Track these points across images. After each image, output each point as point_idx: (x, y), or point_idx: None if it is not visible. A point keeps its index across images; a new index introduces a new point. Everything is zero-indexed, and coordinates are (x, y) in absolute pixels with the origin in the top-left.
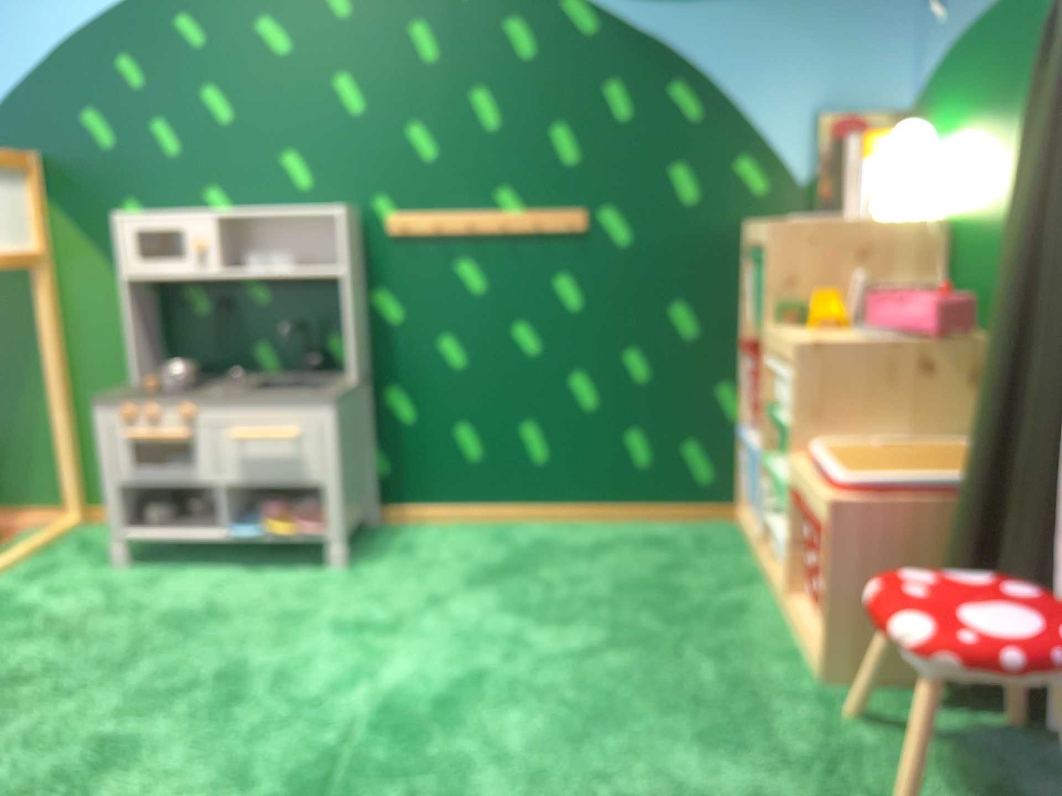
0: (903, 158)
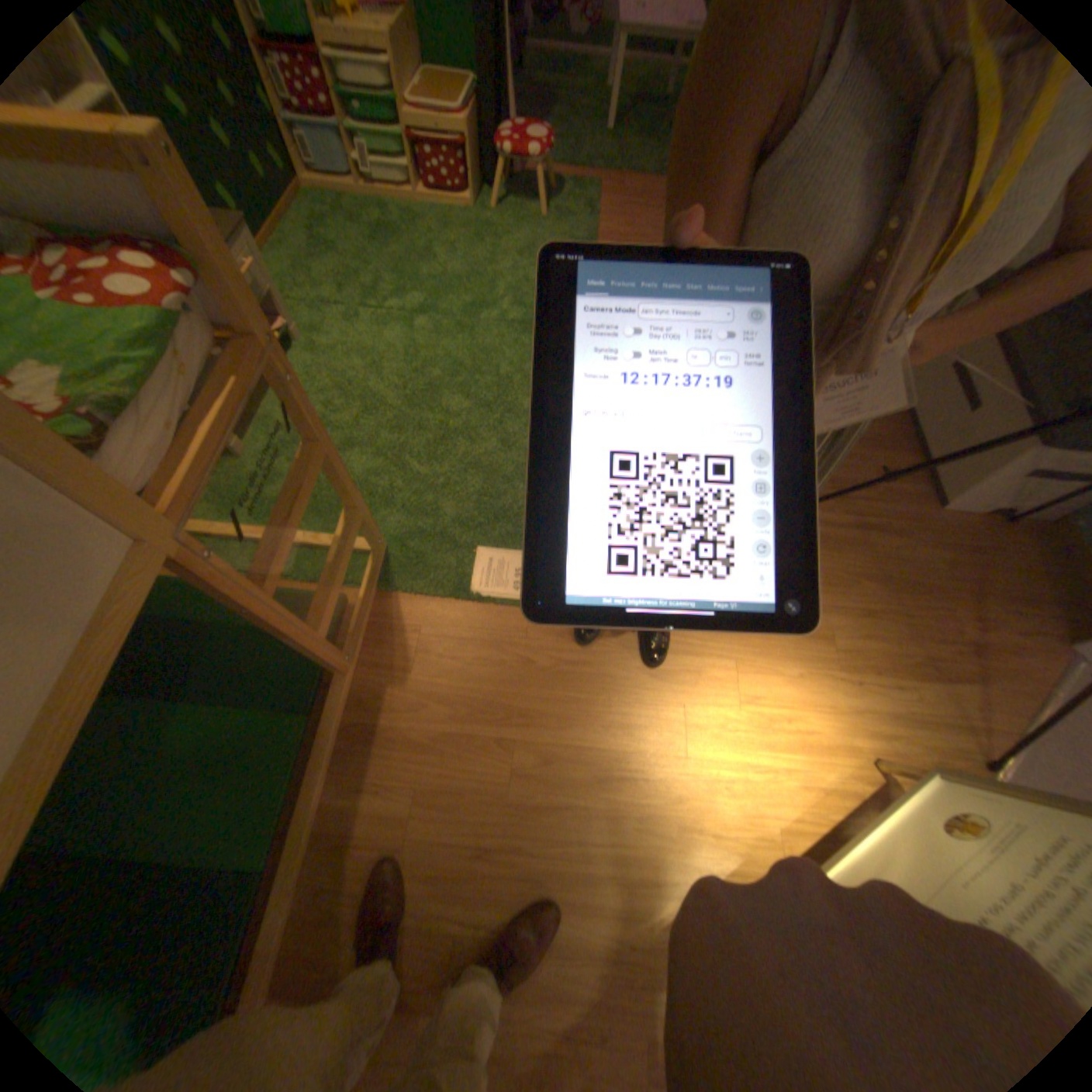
0: None
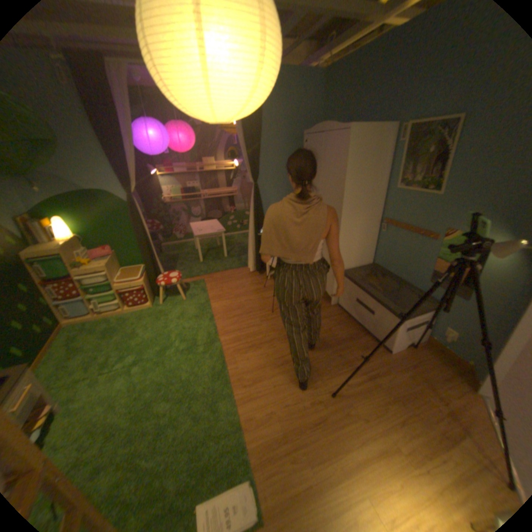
0: (52, 226)
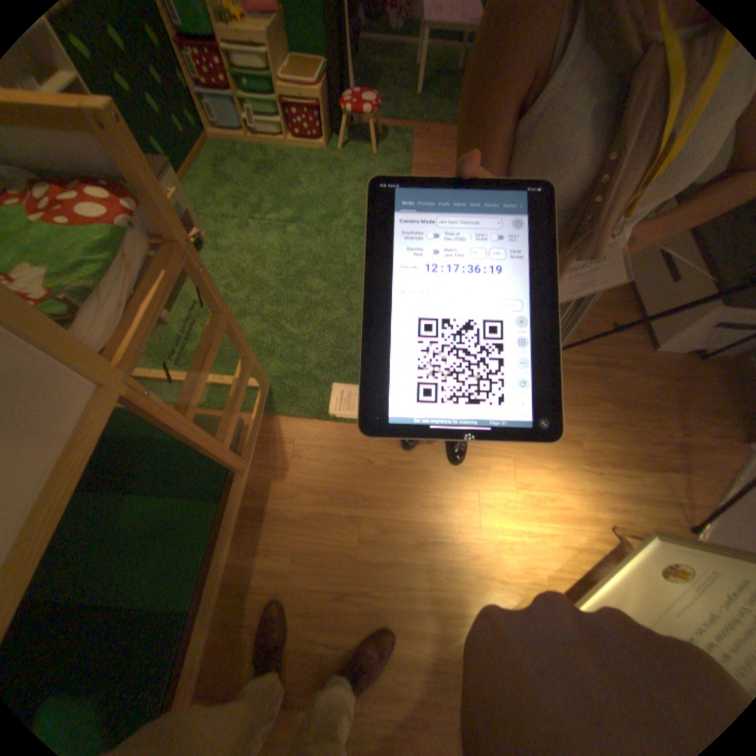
0: None
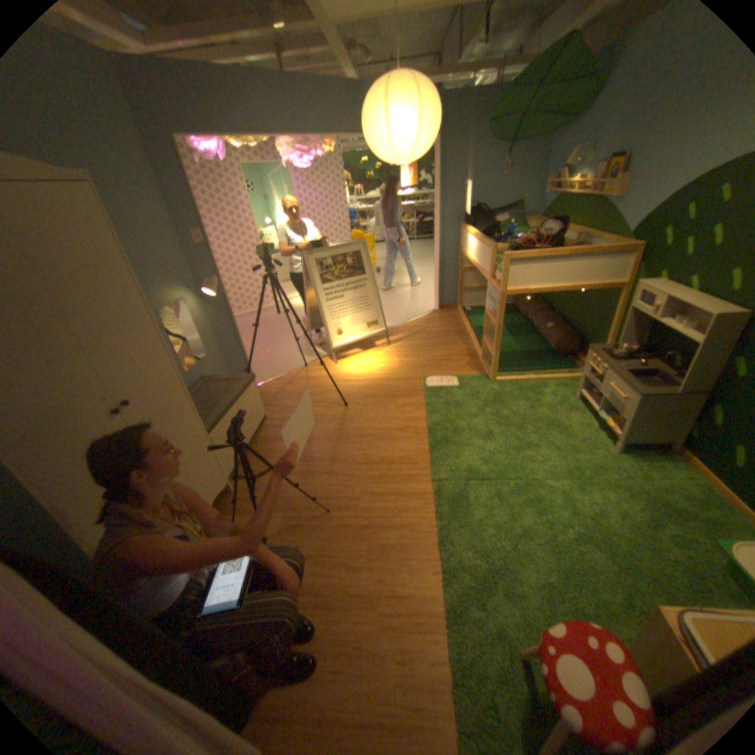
0: None
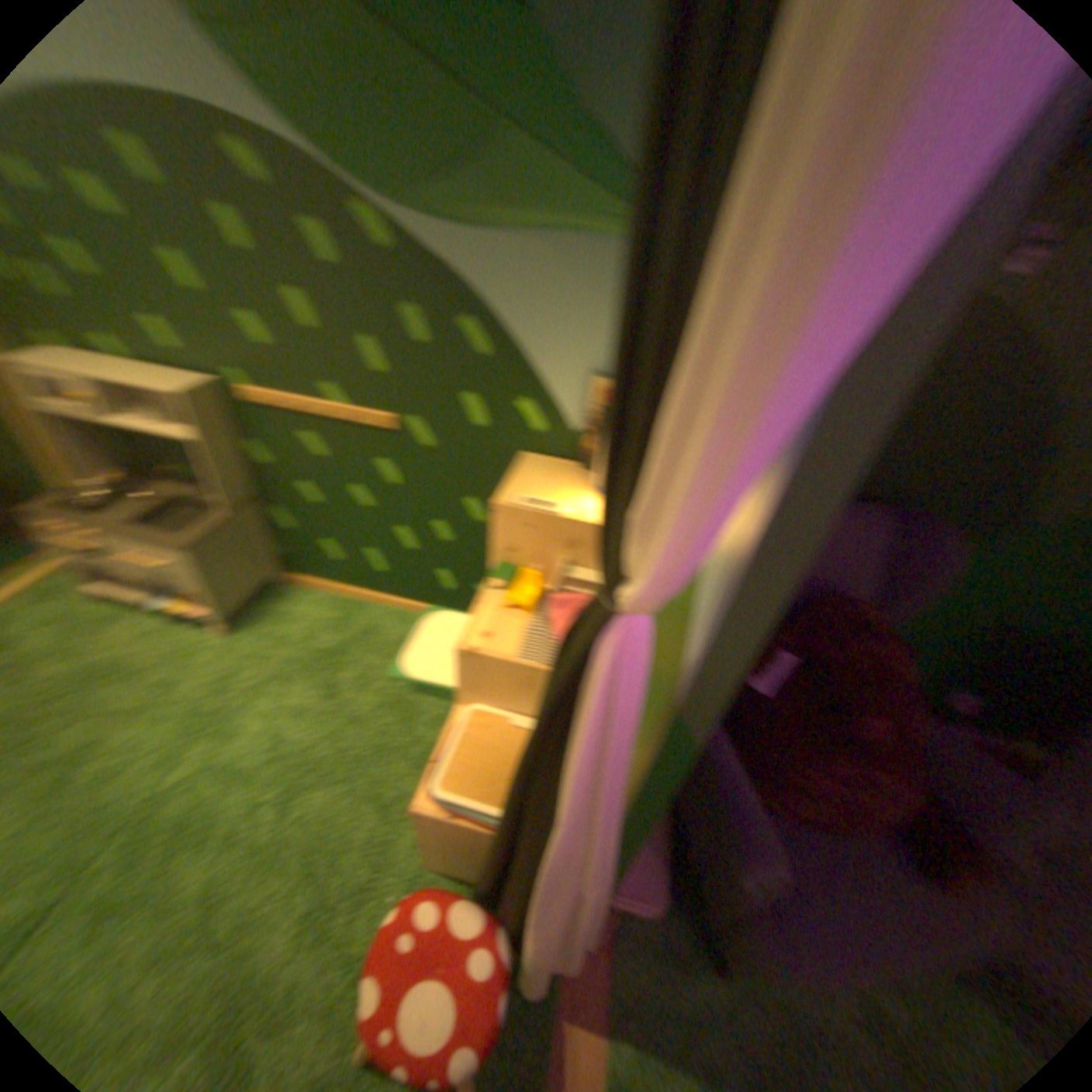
0: None
